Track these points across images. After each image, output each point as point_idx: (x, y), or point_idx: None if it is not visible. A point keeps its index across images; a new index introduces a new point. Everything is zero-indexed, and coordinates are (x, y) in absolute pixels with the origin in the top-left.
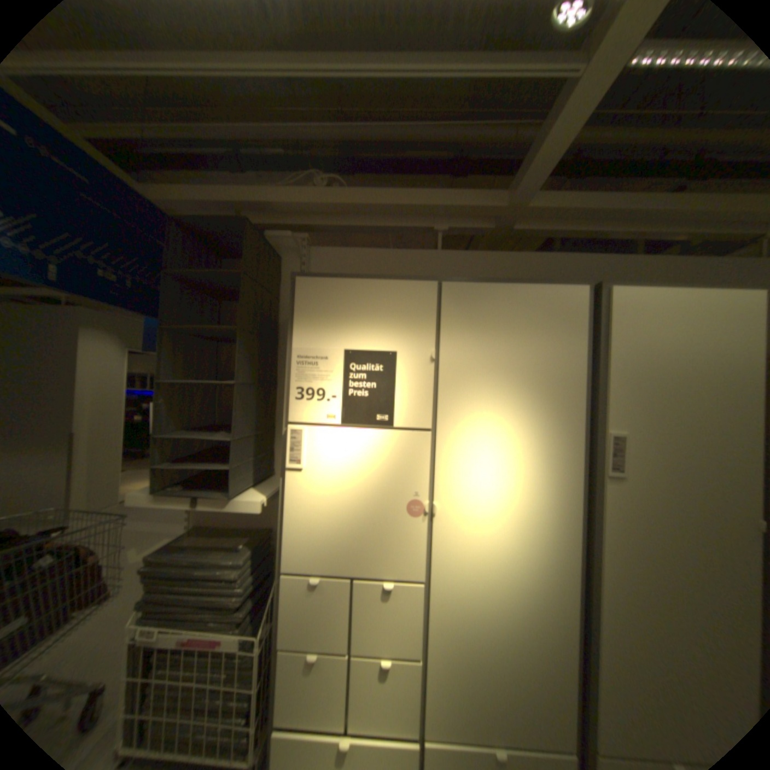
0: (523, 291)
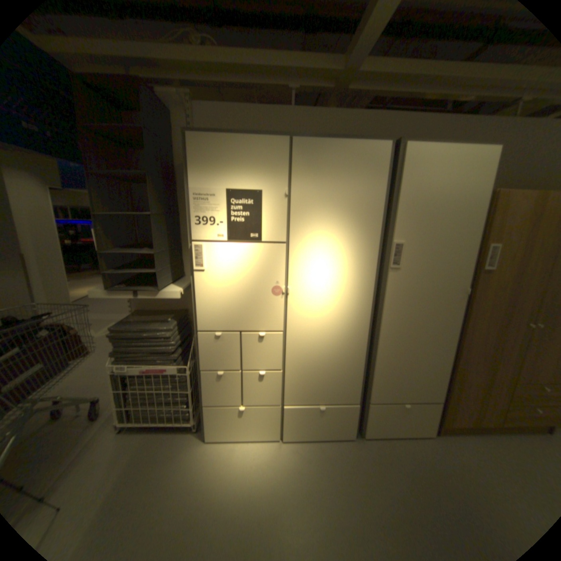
0: (348, 144)
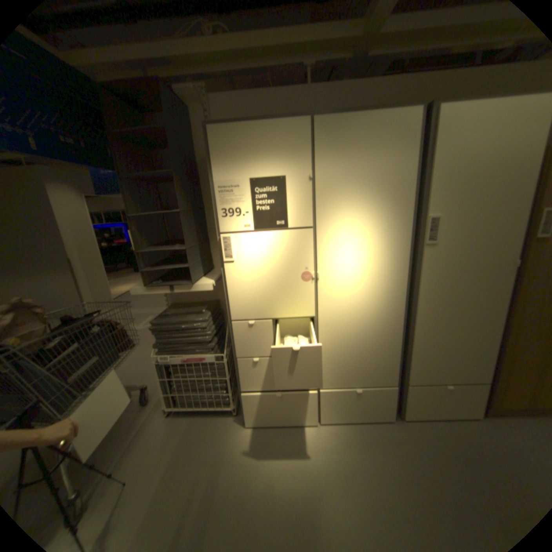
0: (374, 115)
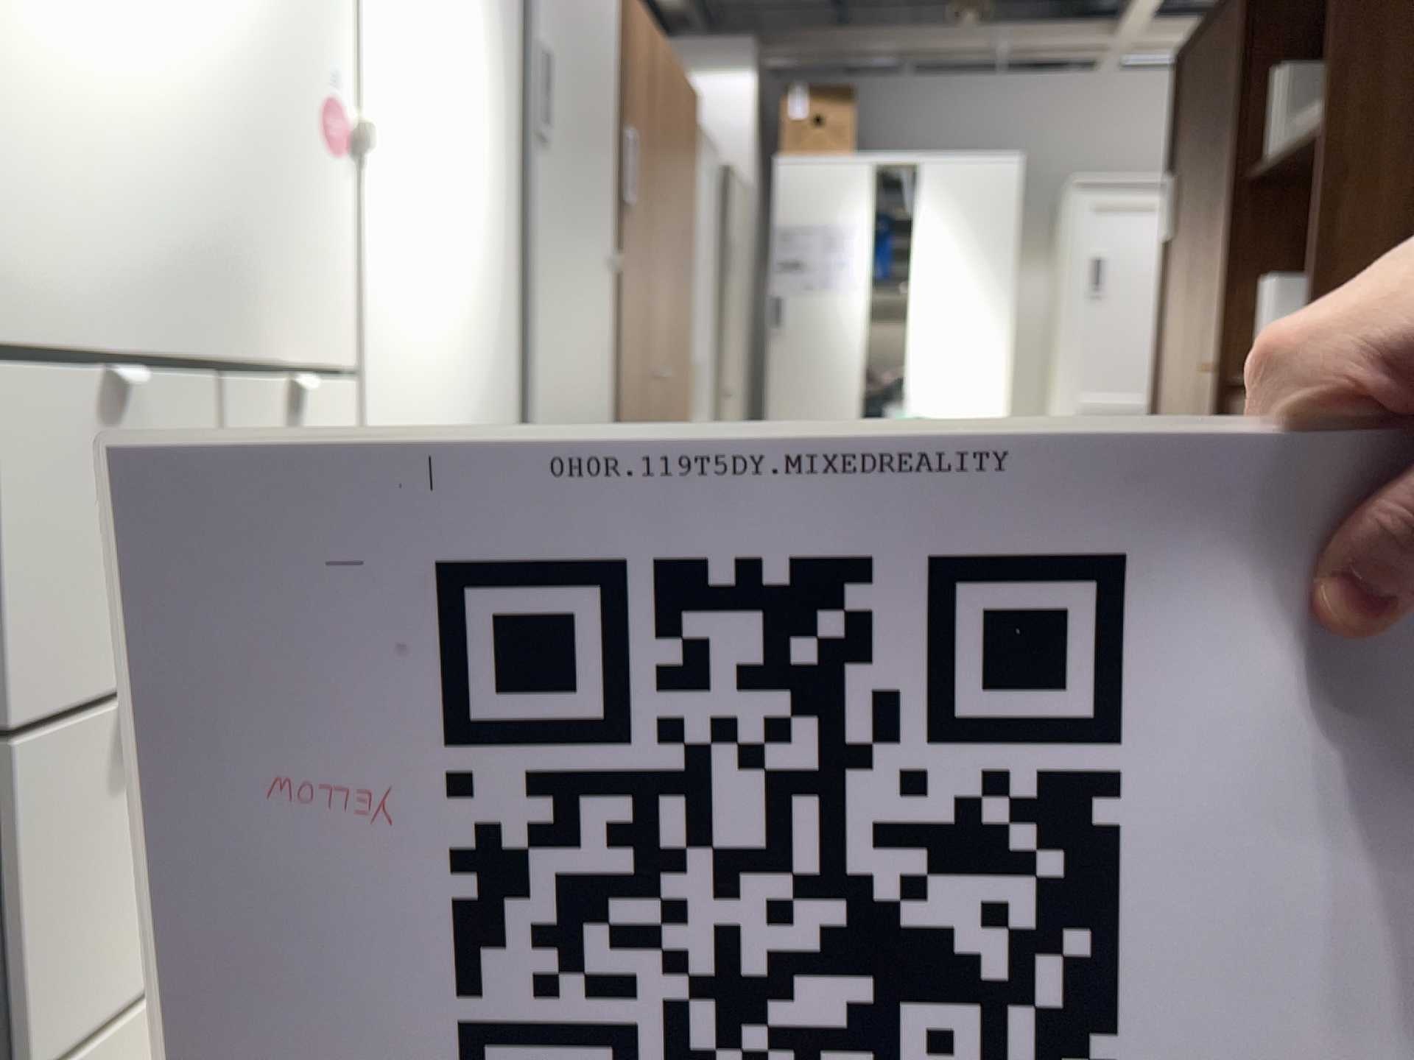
0: None
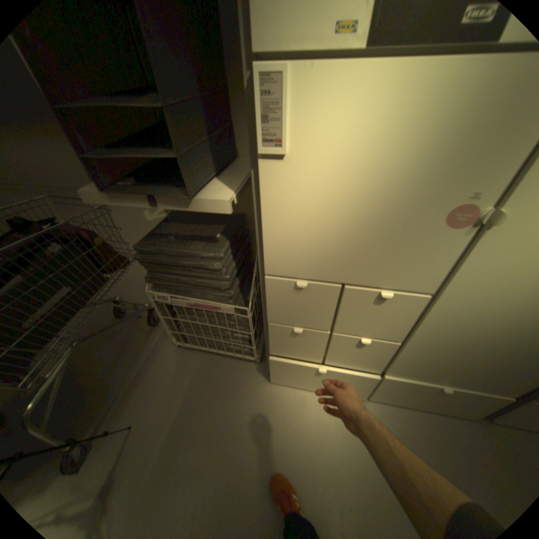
0: None
